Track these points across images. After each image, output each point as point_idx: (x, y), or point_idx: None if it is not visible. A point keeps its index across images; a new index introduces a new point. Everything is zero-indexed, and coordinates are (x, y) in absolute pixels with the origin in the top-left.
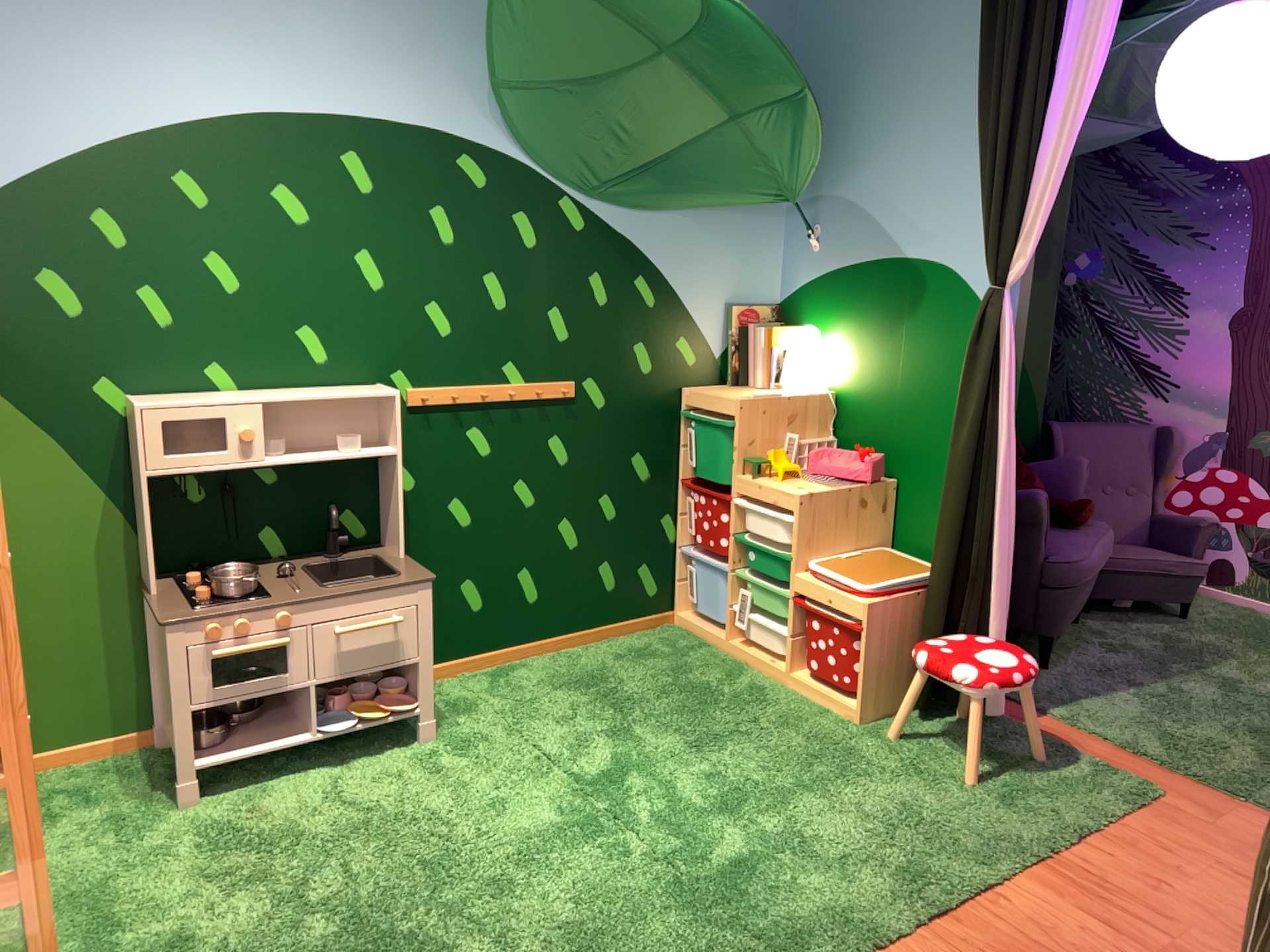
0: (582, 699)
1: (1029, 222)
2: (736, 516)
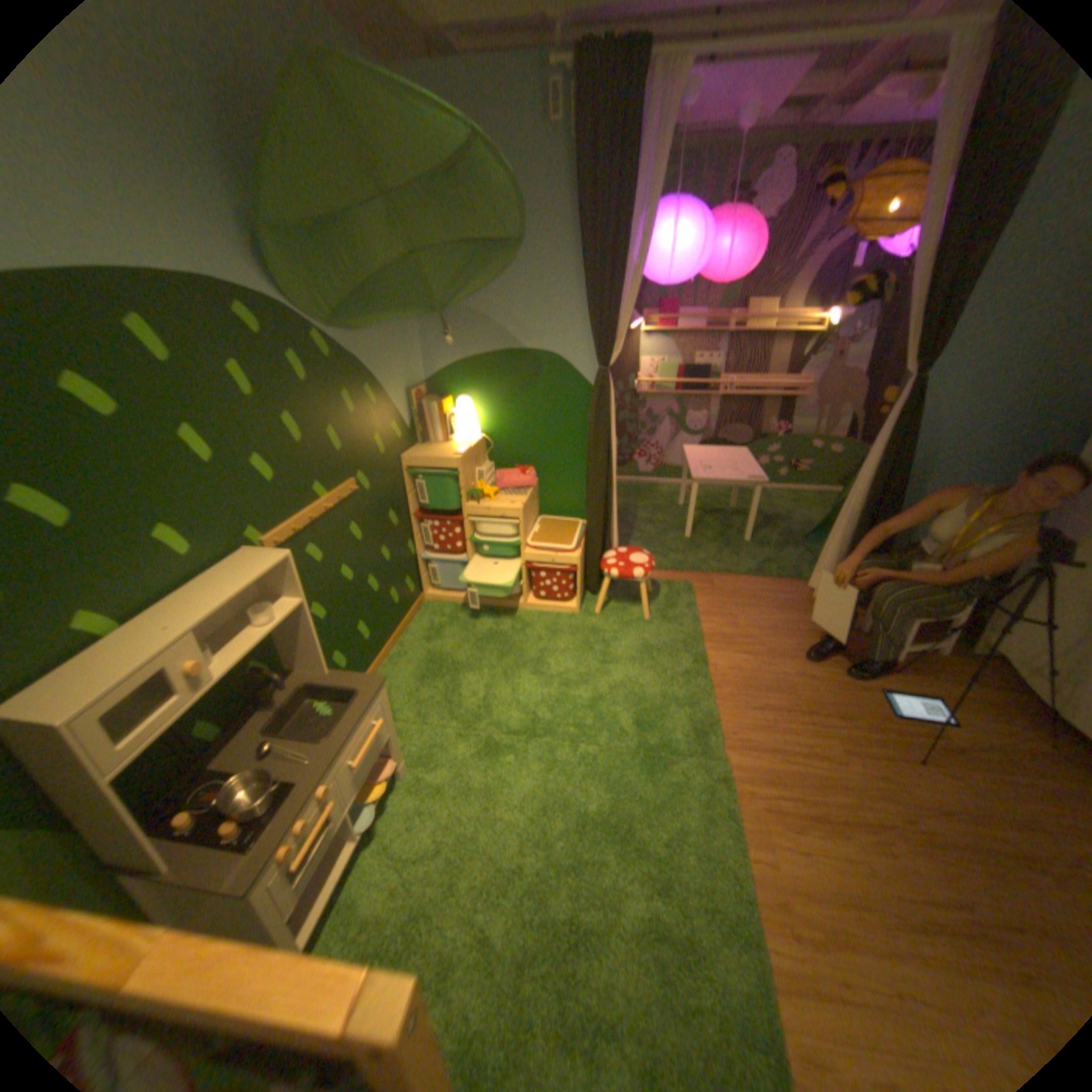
0: (444, 680)
1: (616, 331)
2: (467, 530)
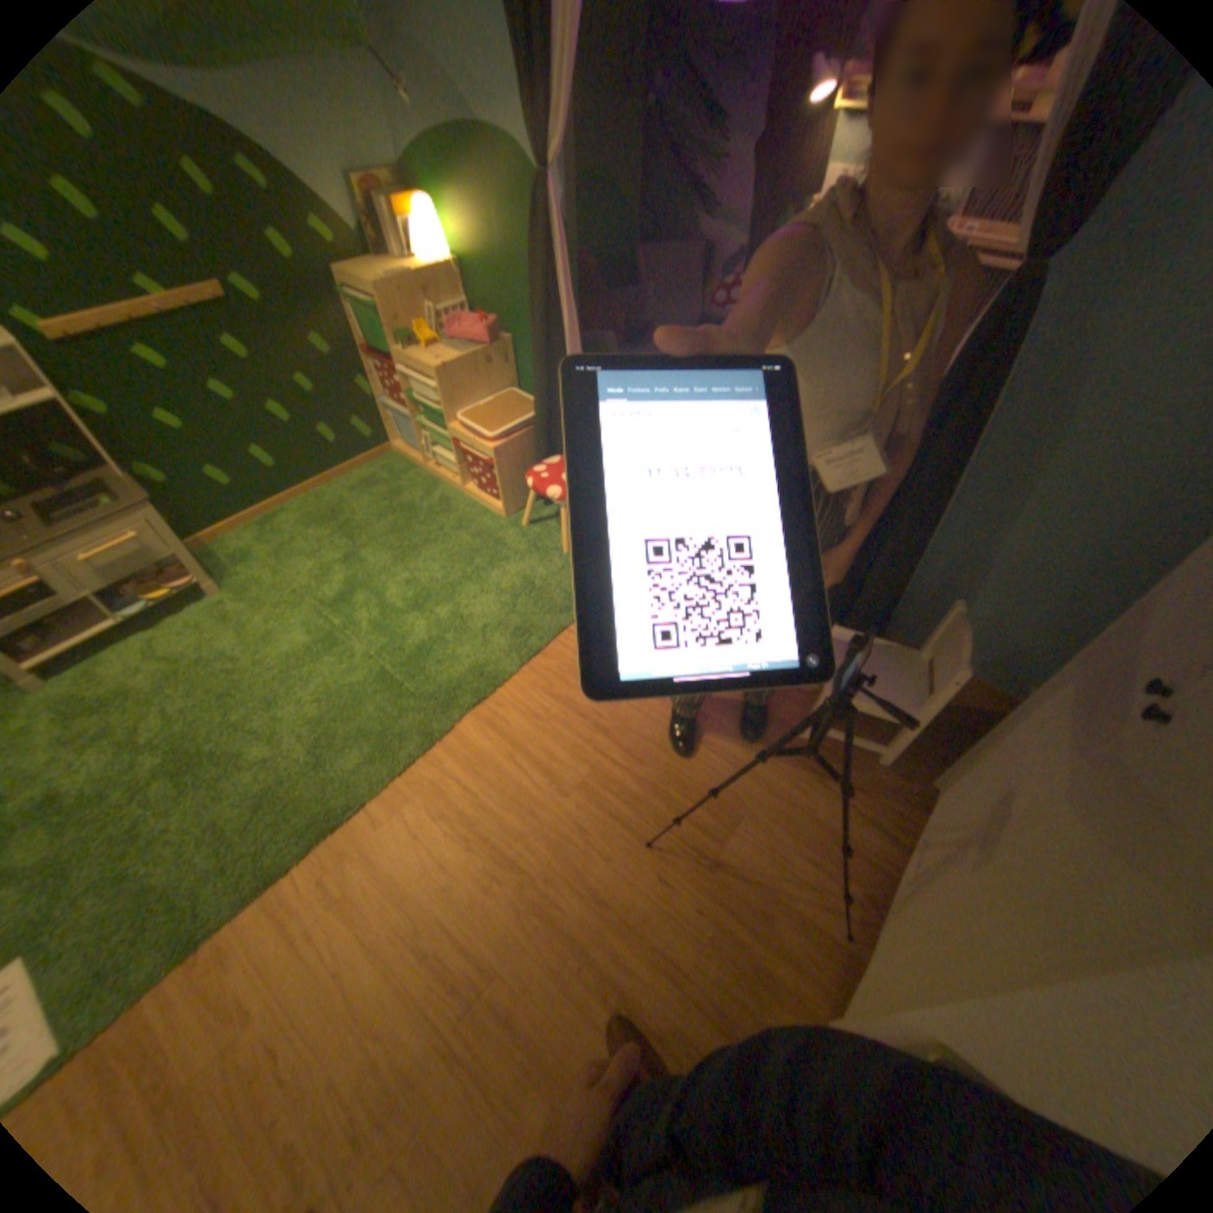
0: (325, 534)
1: (557, 96)
2: (400, 381)
